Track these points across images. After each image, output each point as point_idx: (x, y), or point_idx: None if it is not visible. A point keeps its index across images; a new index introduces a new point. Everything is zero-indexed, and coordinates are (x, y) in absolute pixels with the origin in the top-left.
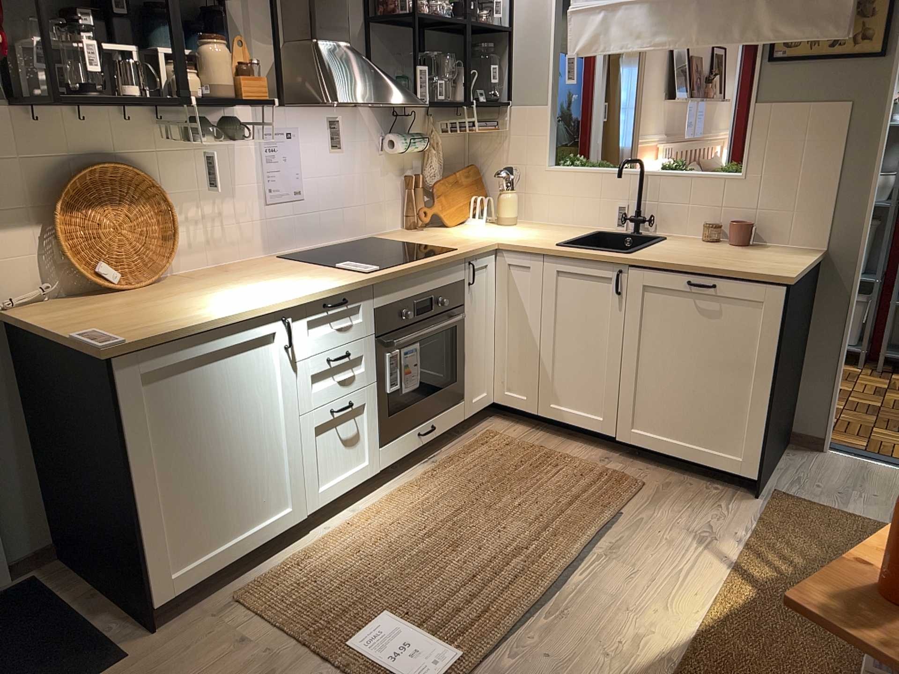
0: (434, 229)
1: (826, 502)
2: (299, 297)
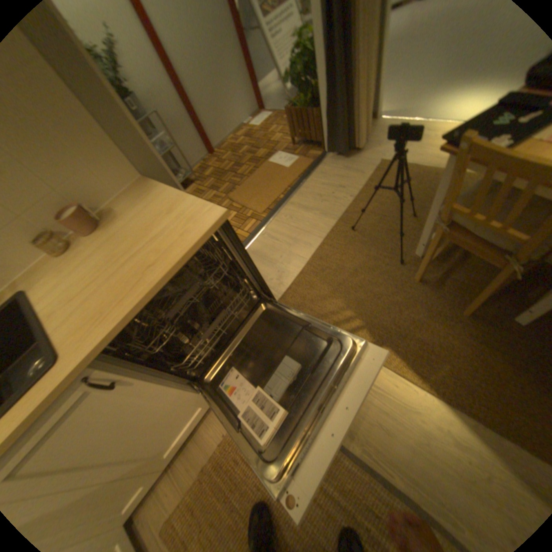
0: None
1: (287, 282)
2: None
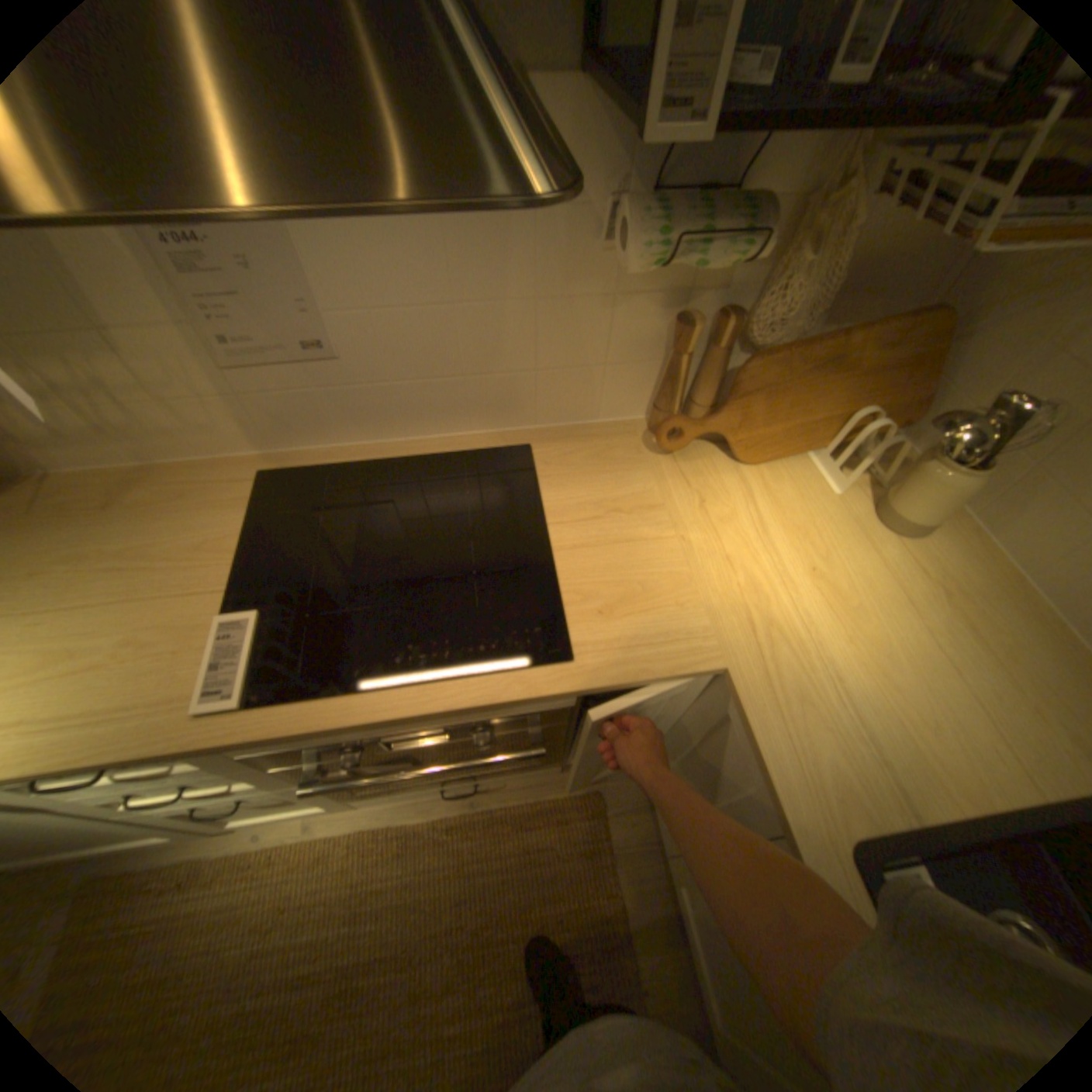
0: (697, 459)
1: None
2: None
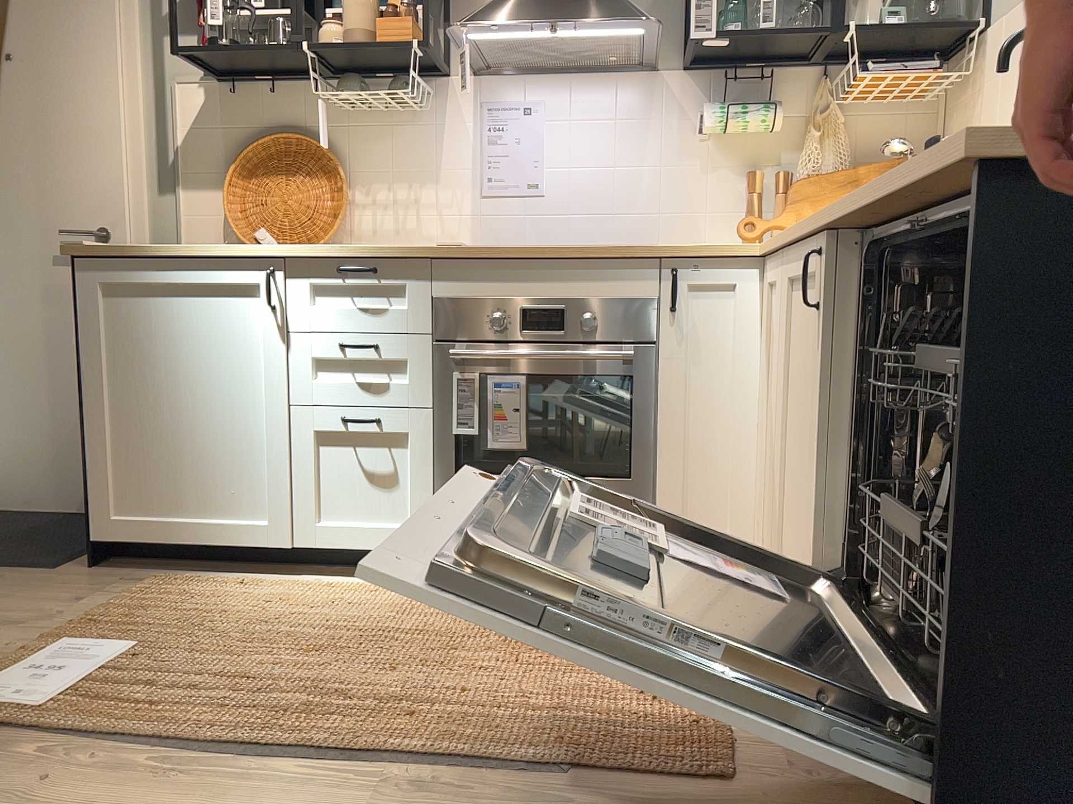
0: None
1: None
2: (293, 247)
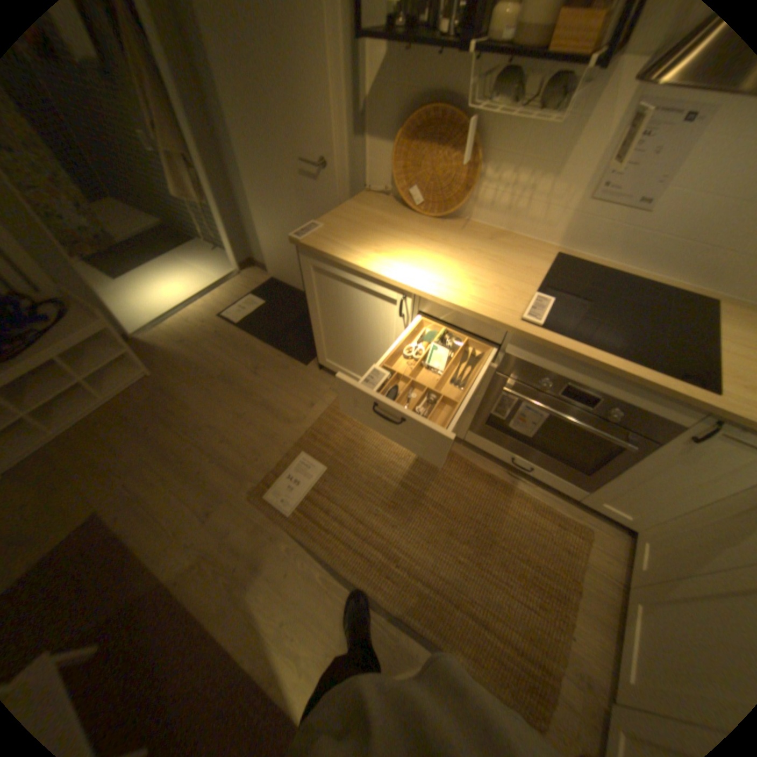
0: None
1: None
2: (419, 290)
